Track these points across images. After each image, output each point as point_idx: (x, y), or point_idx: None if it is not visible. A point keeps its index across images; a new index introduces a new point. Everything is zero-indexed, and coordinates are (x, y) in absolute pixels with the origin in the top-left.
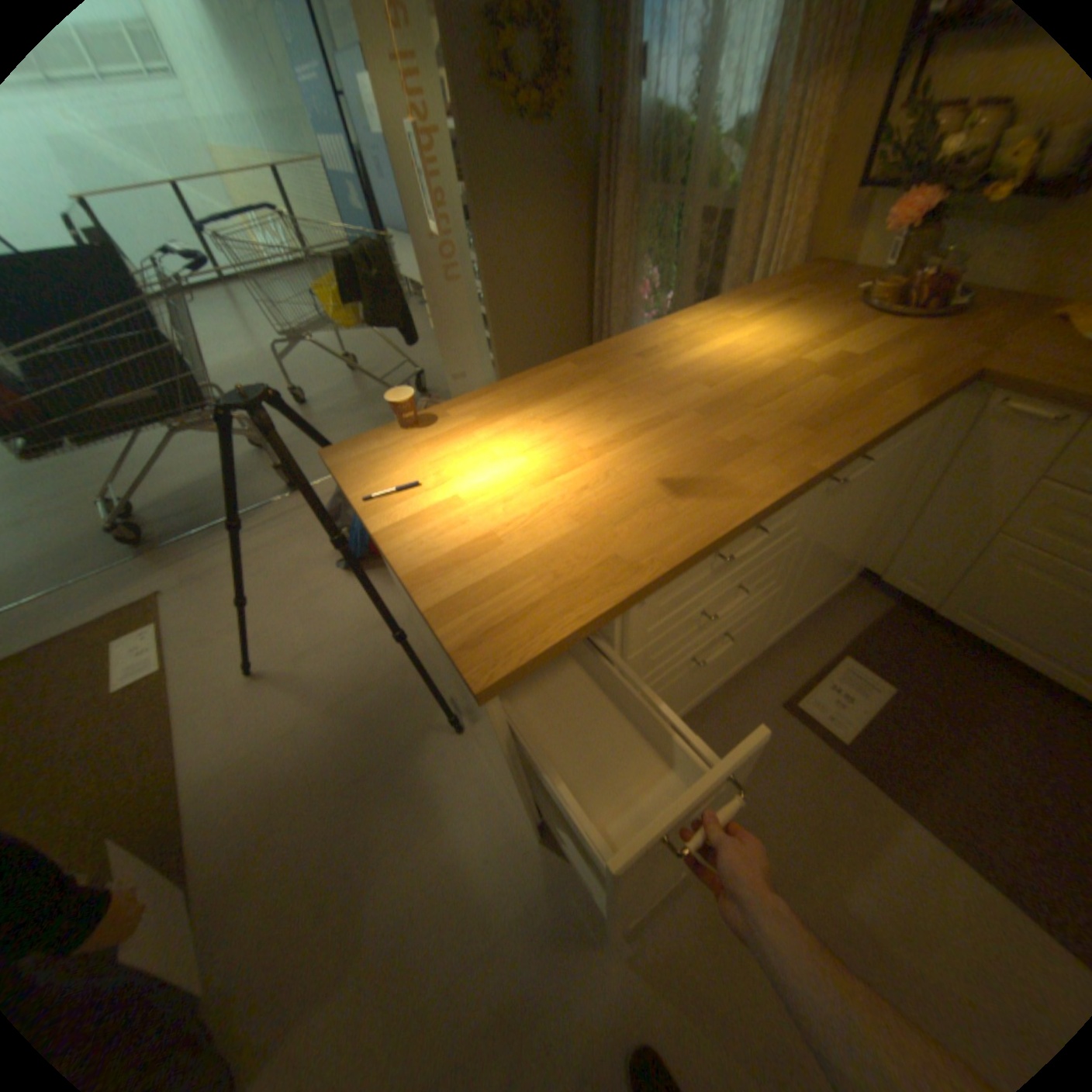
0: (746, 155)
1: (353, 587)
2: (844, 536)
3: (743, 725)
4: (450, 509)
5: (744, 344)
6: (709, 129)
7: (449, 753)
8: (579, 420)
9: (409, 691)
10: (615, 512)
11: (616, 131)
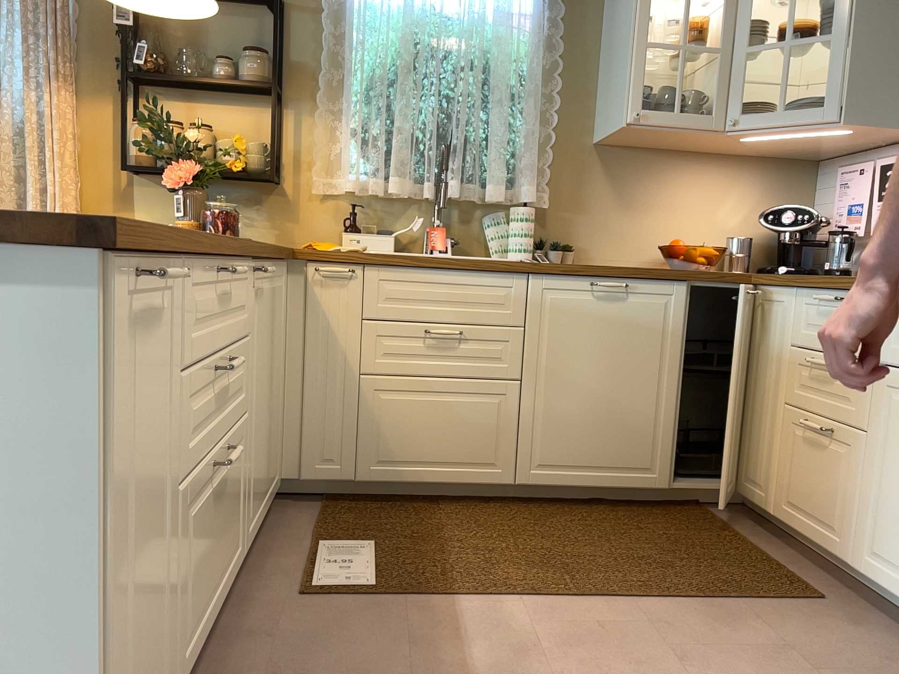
0: None
1: None
2: (265, 383)
3: (272, 629)
4: None
5: None
6: None
7: None
8: None
9: None
10: None
11: None
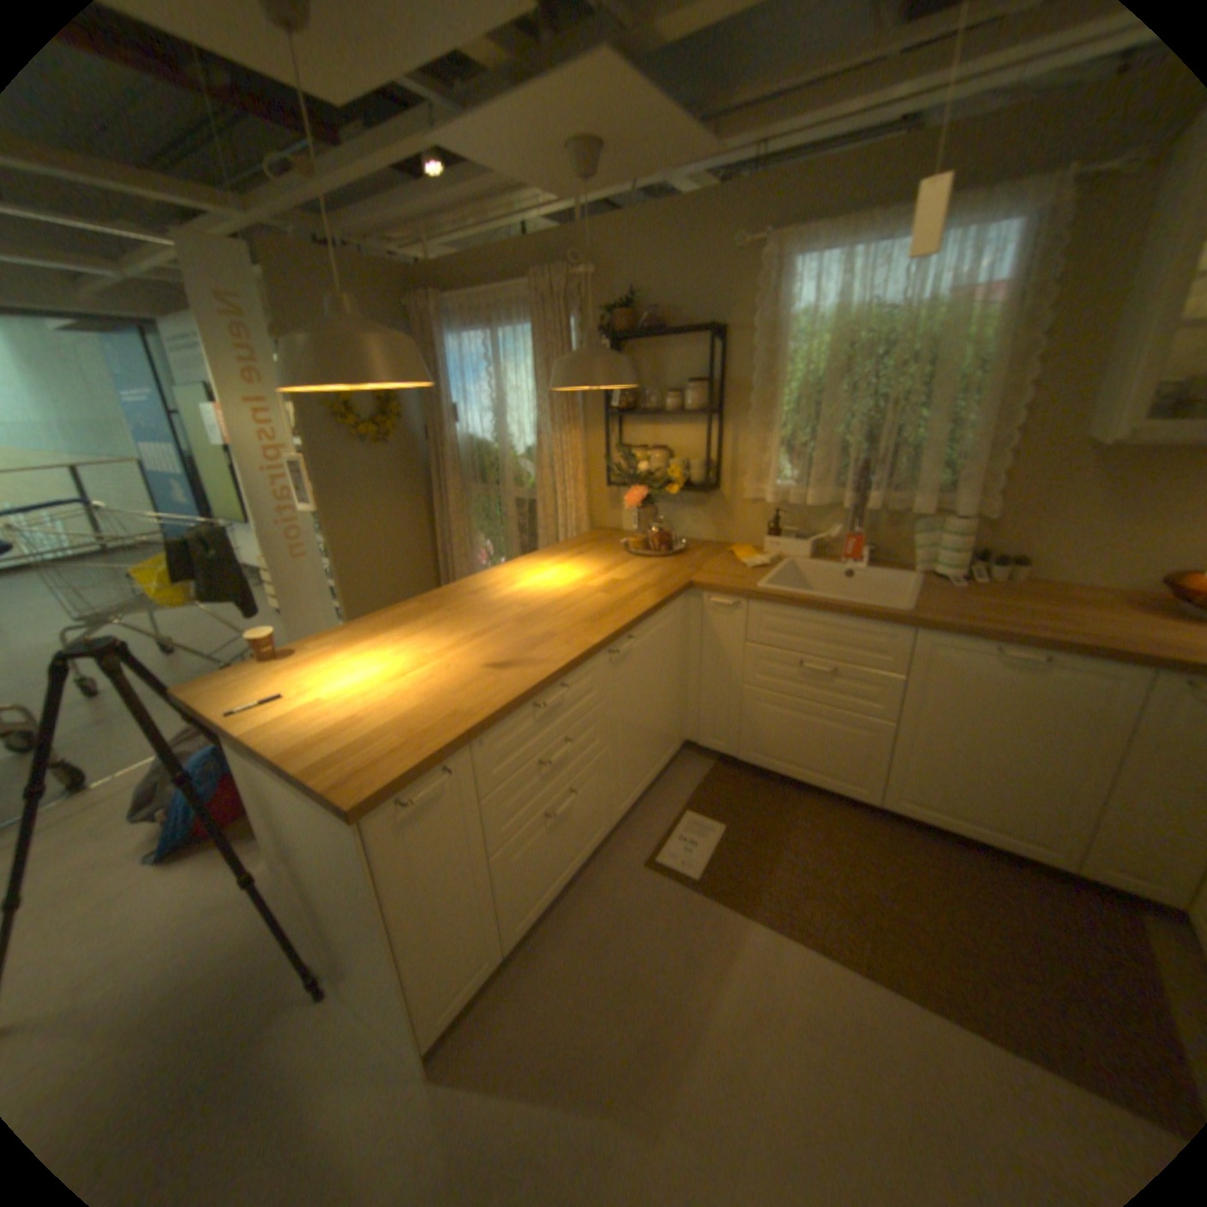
0: (534, 469)
1: (166, 882)
2: (645, 703)
3: (613, 892)
4: (313, 708)
5: (547, 581)
6: (506, 453)
7: (306, 1028)
8: (423, 638)
9: (249, 976)
10: (453, 687)
11: (440, 452)
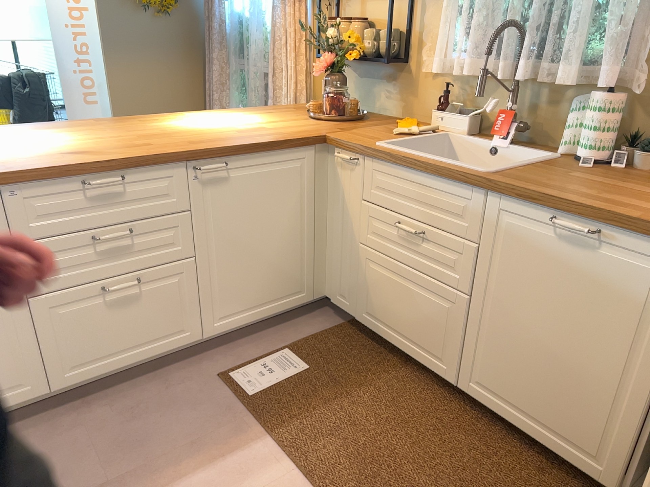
0: (271, 42)
1: None
2: (253, 236)
3: (178, 384)
4: None
5: (211, 122)
6: (253, 28)
7: None
8: (62, 135)
9: None
10: (29, 157)
11: (212, 27)
